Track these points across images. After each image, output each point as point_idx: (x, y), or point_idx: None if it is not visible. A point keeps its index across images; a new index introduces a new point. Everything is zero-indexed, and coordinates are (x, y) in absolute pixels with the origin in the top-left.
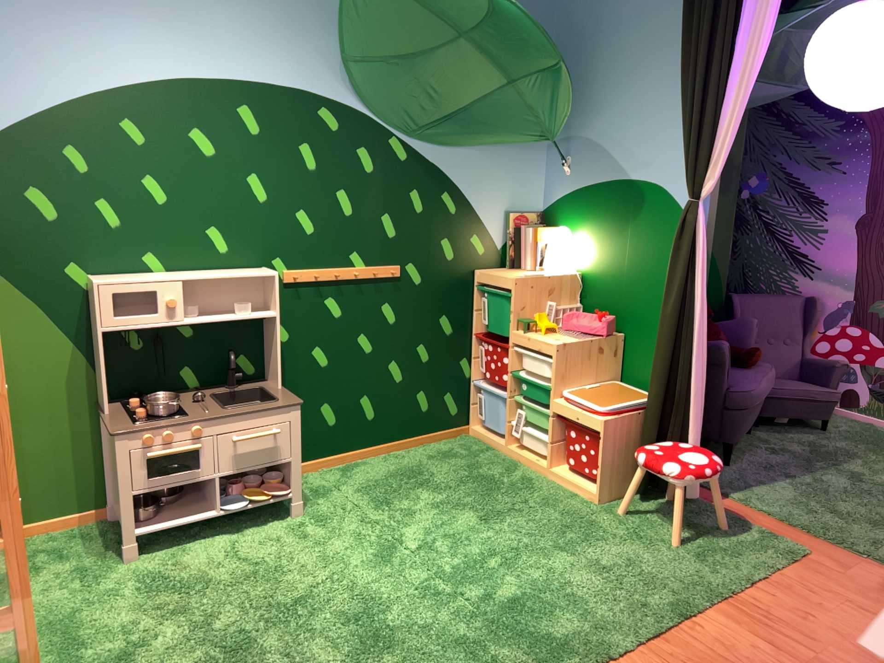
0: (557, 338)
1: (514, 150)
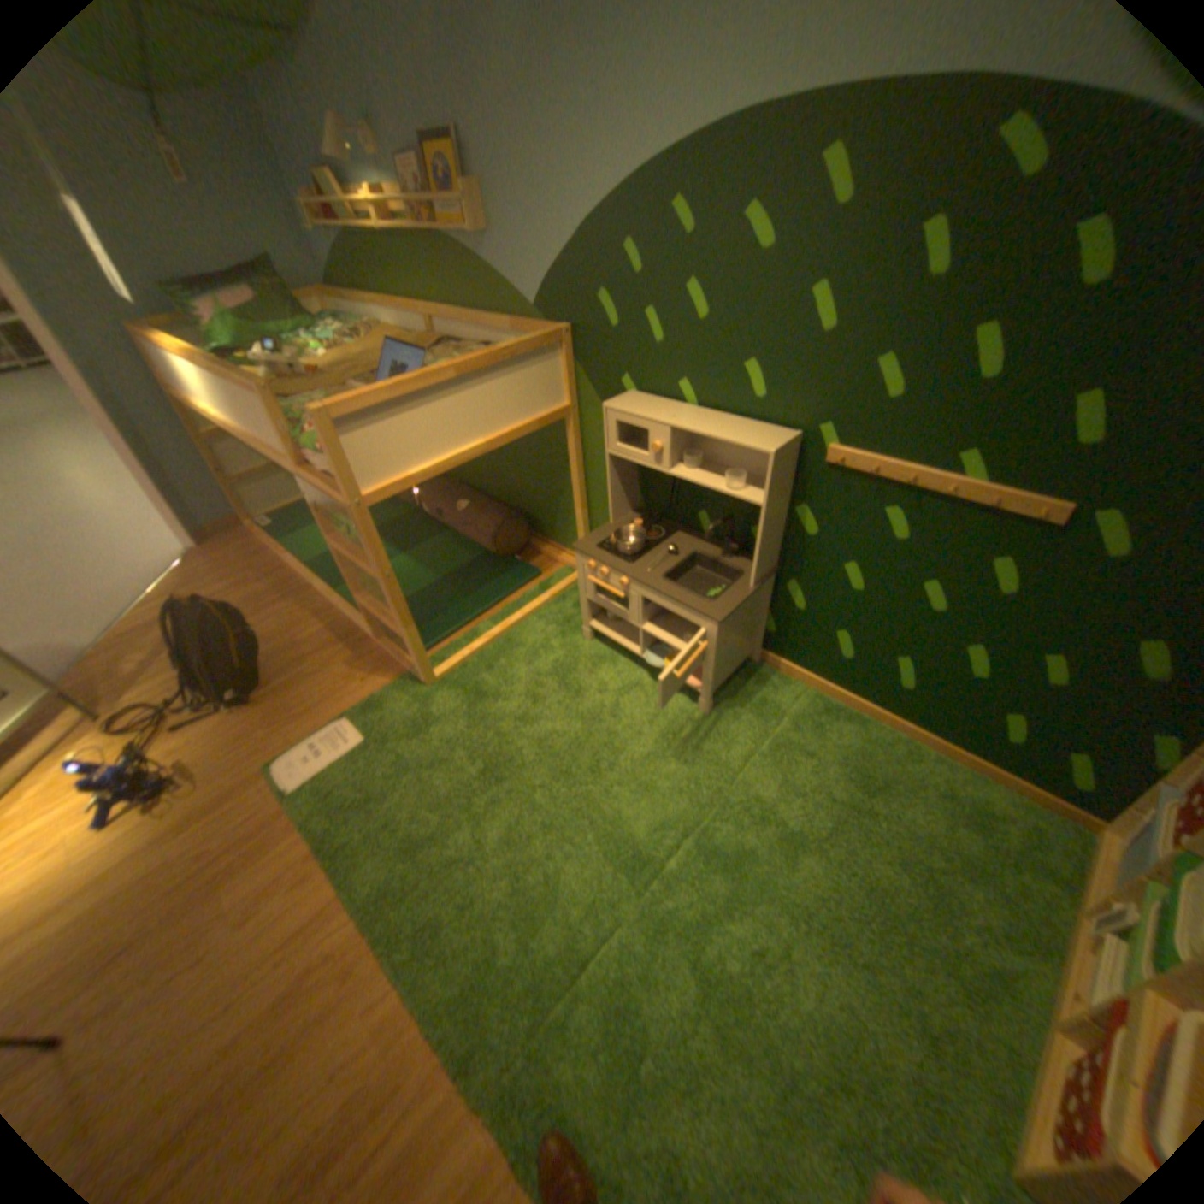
0: None
1: None
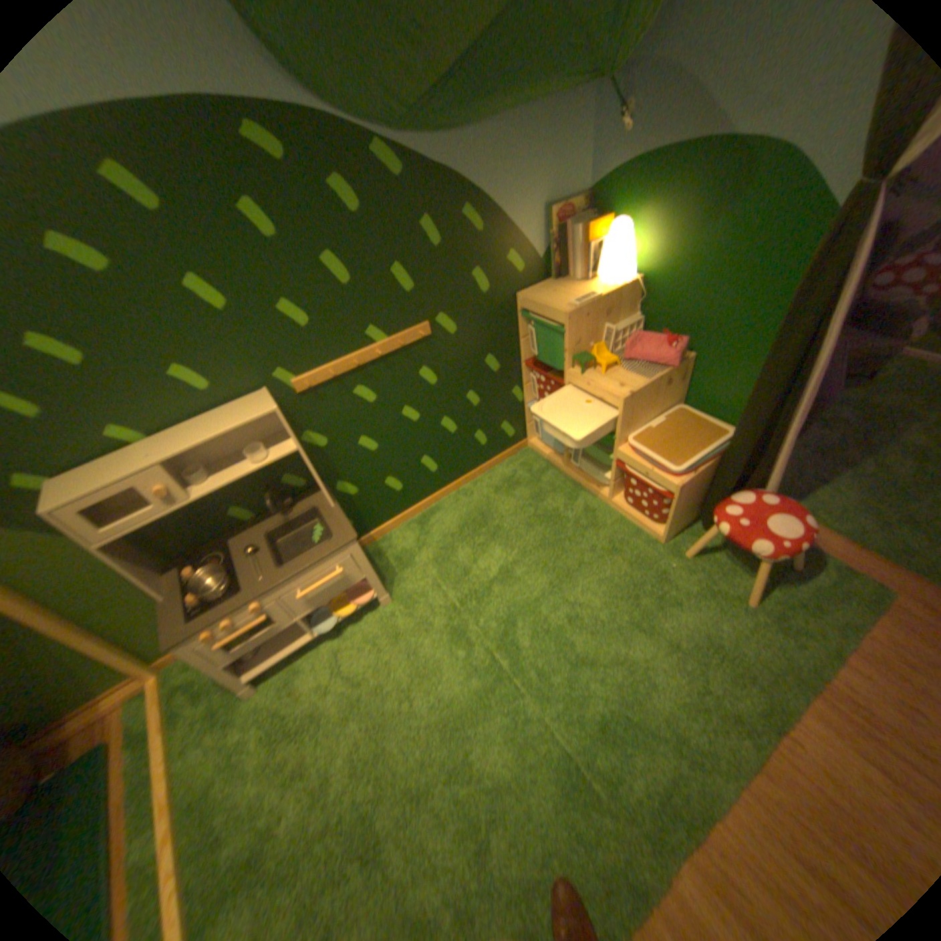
0: (618, 379)
1: (550, 105)
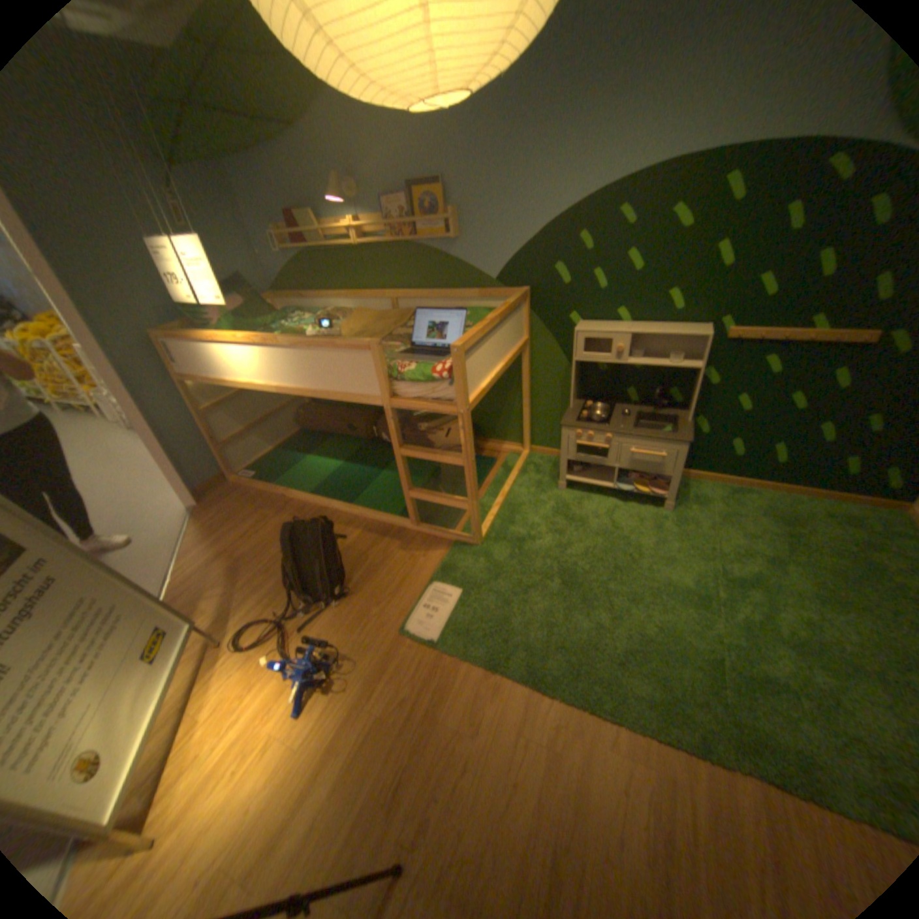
0: None
1: None
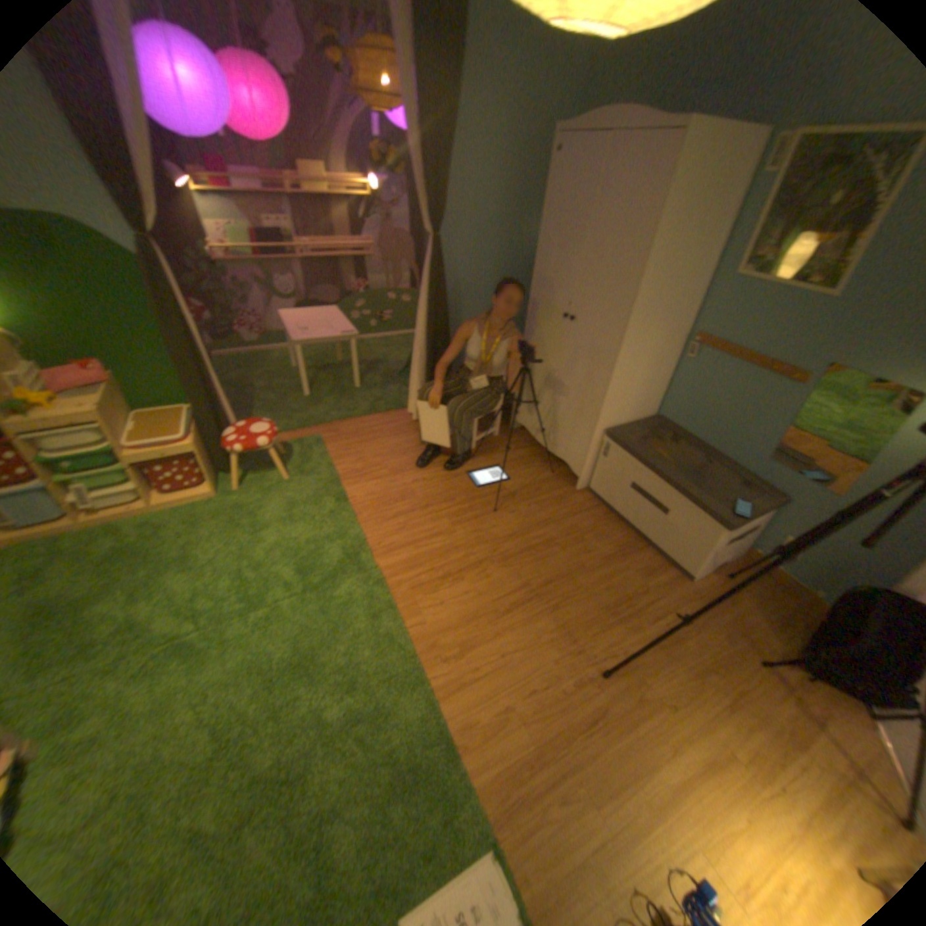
0: (72, 404)
1: None
